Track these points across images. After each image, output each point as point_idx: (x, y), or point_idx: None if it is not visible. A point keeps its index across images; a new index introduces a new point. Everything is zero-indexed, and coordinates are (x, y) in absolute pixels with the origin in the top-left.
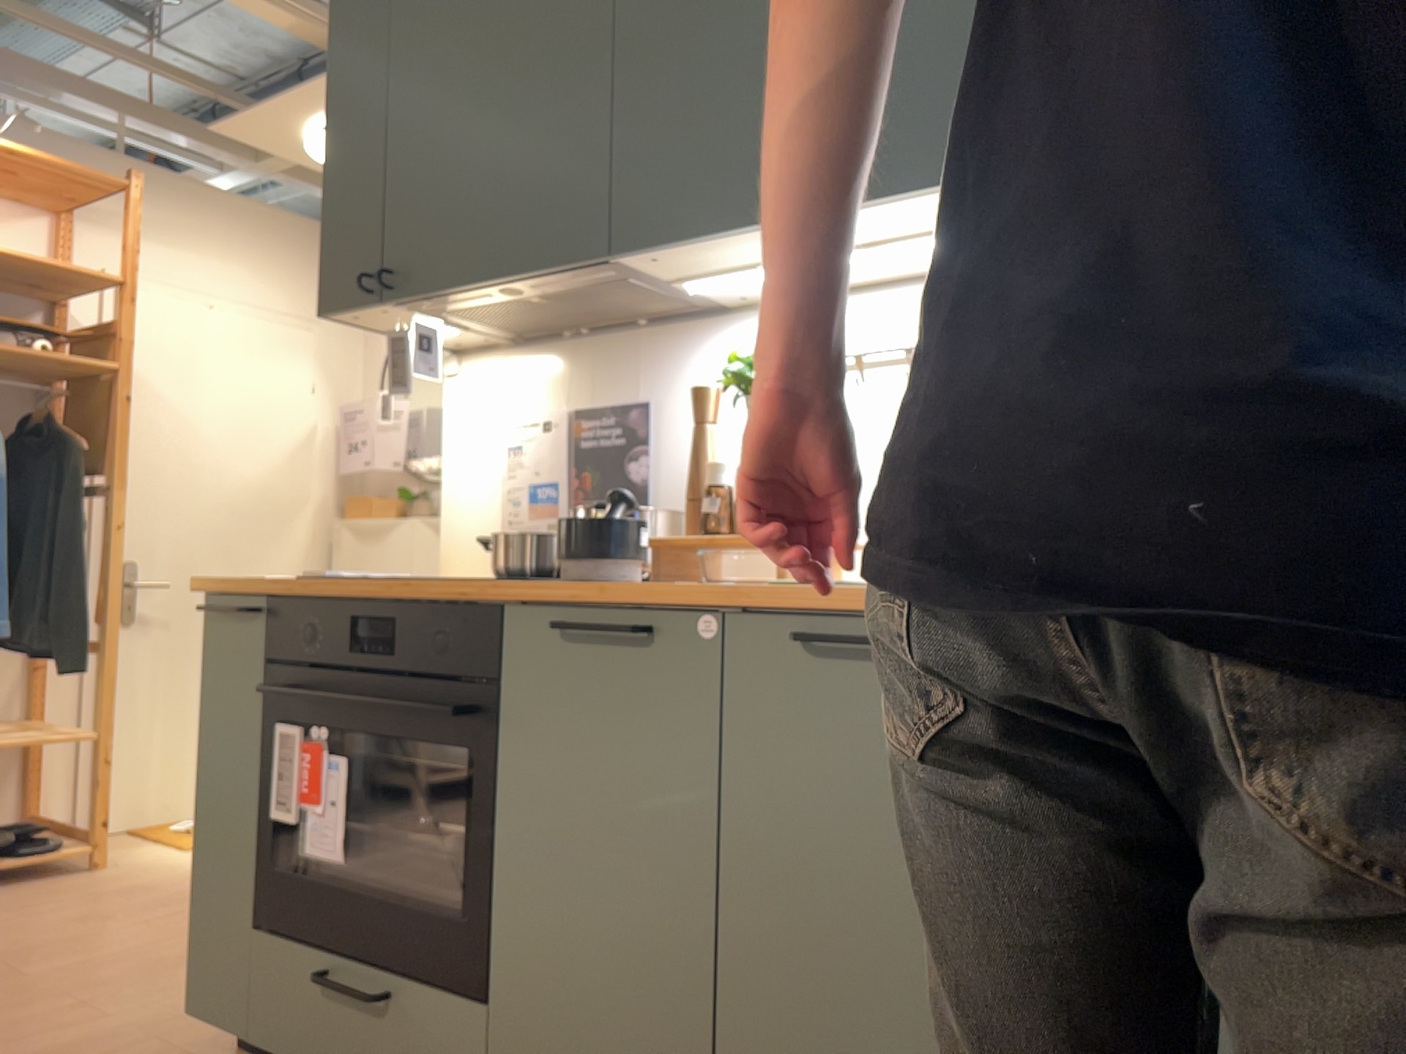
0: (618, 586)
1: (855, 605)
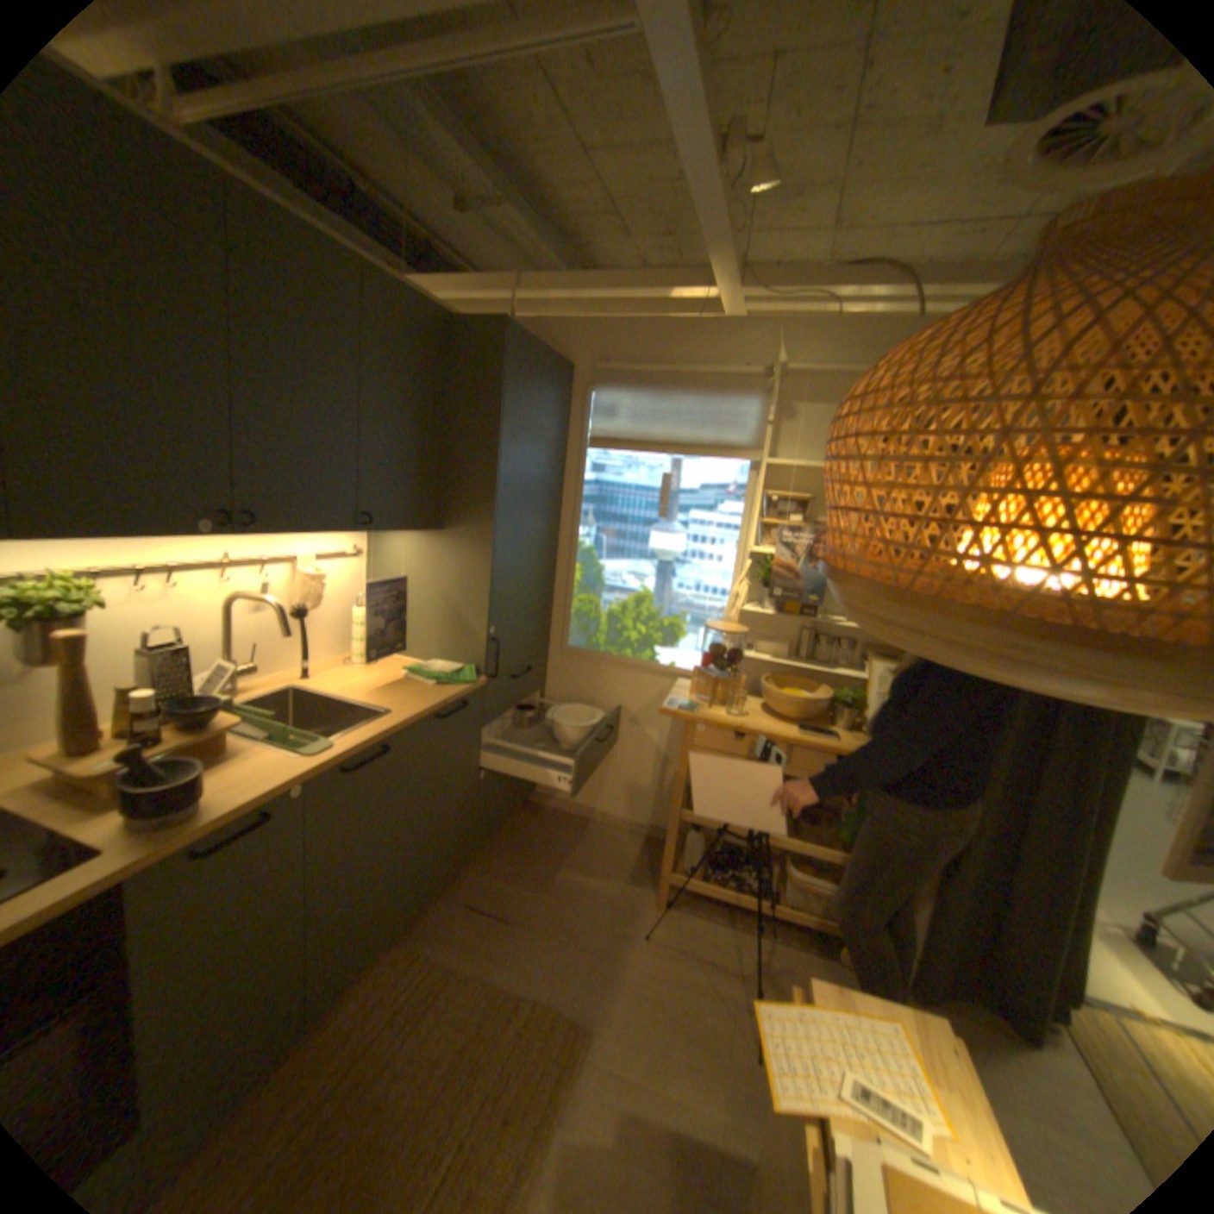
0: (204, 806)
1: (356, 746)
